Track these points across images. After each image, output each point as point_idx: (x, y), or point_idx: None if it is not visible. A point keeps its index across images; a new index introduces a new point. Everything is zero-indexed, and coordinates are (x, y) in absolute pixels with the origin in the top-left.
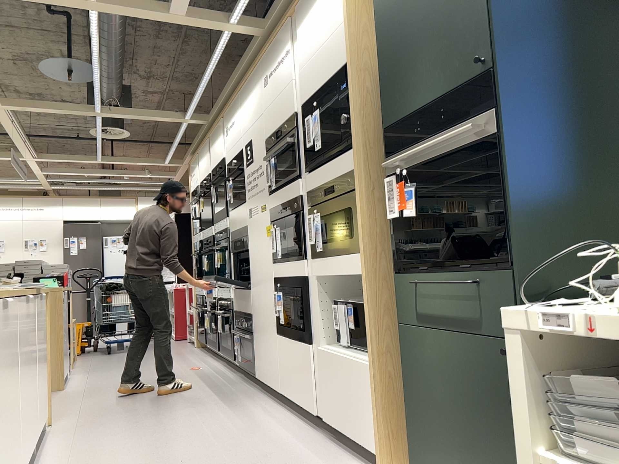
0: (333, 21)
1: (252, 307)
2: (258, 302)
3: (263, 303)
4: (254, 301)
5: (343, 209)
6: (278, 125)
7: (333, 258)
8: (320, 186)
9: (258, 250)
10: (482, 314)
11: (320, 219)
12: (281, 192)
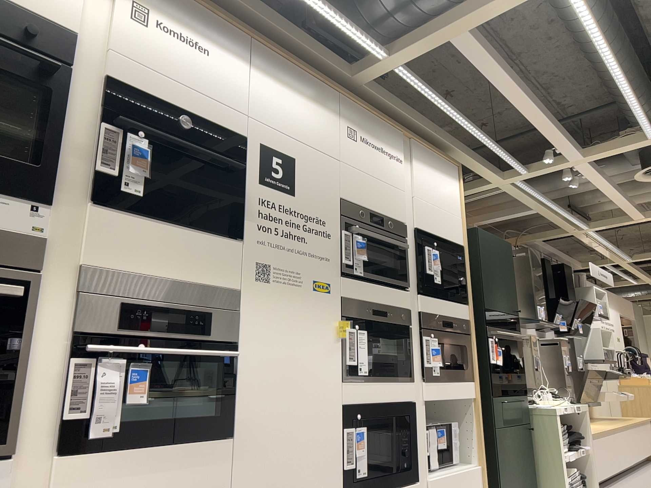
0: (450, 204)
1: (234, 482)
2: (274, 460)
3: (299, 456)
4: (248, 464)
5: (457, 344)
6: (372, 207)
7: (447, 382)
8: (435, 314)
9: (292, 353)
10: (518, 414)
11: (440, 345)
12: (374, 289)
